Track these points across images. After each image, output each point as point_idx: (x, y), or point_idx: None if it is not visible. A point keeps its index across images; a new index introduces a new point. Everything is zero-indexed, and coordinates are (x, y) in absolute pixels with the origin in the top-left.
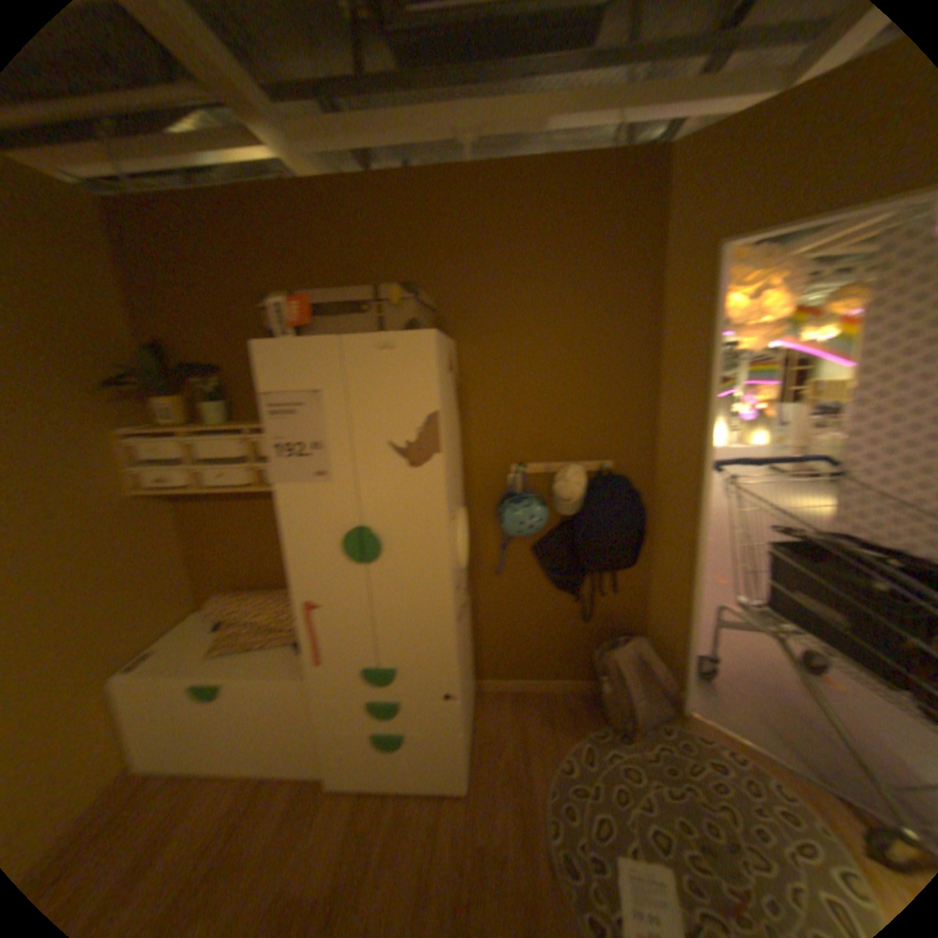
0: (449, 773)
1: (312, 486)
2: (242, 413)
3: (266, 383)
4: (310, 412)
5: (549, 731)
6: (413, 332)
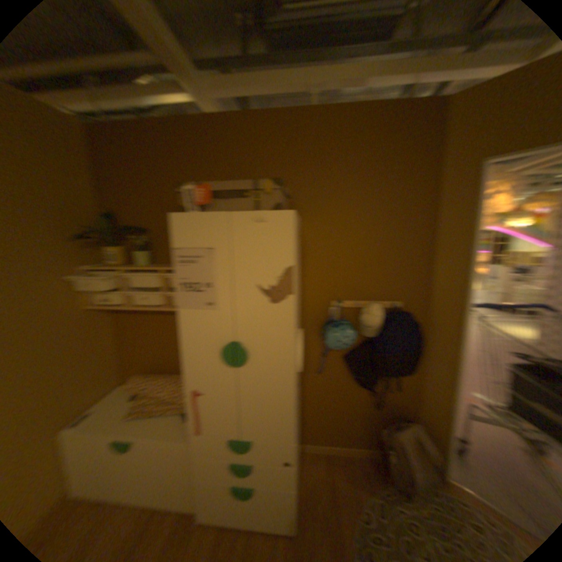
0: (284, 518)
1: (203, 312)
2: (159, 258)
3: (177, 241)
4: (206, 262)
5: (351, 487)
6: (279, 211)
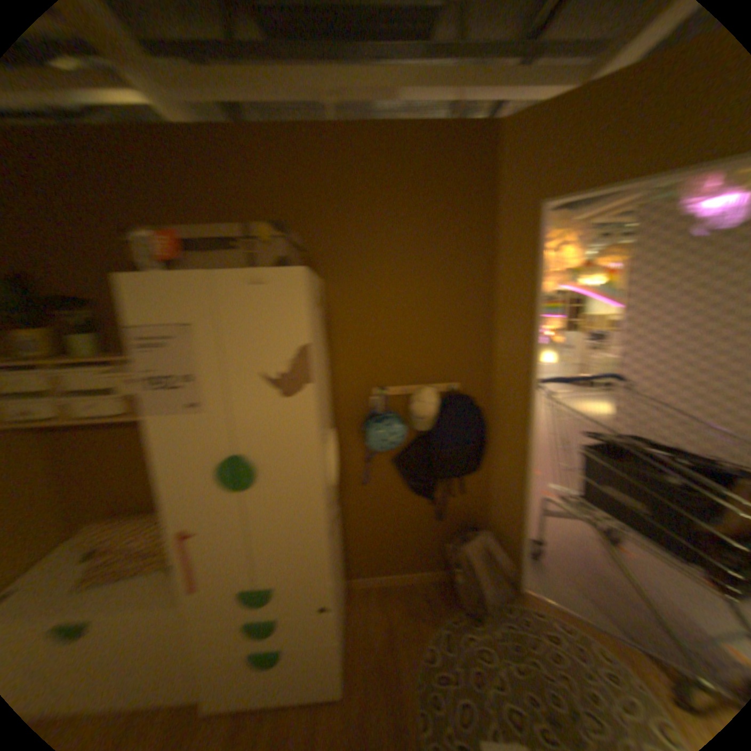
0: (324, 680)
1: (181, 418)
2: (111, 344)
3: (129, 316)
4: (178, 345)
5: (412, 621)
6: (282, 268)
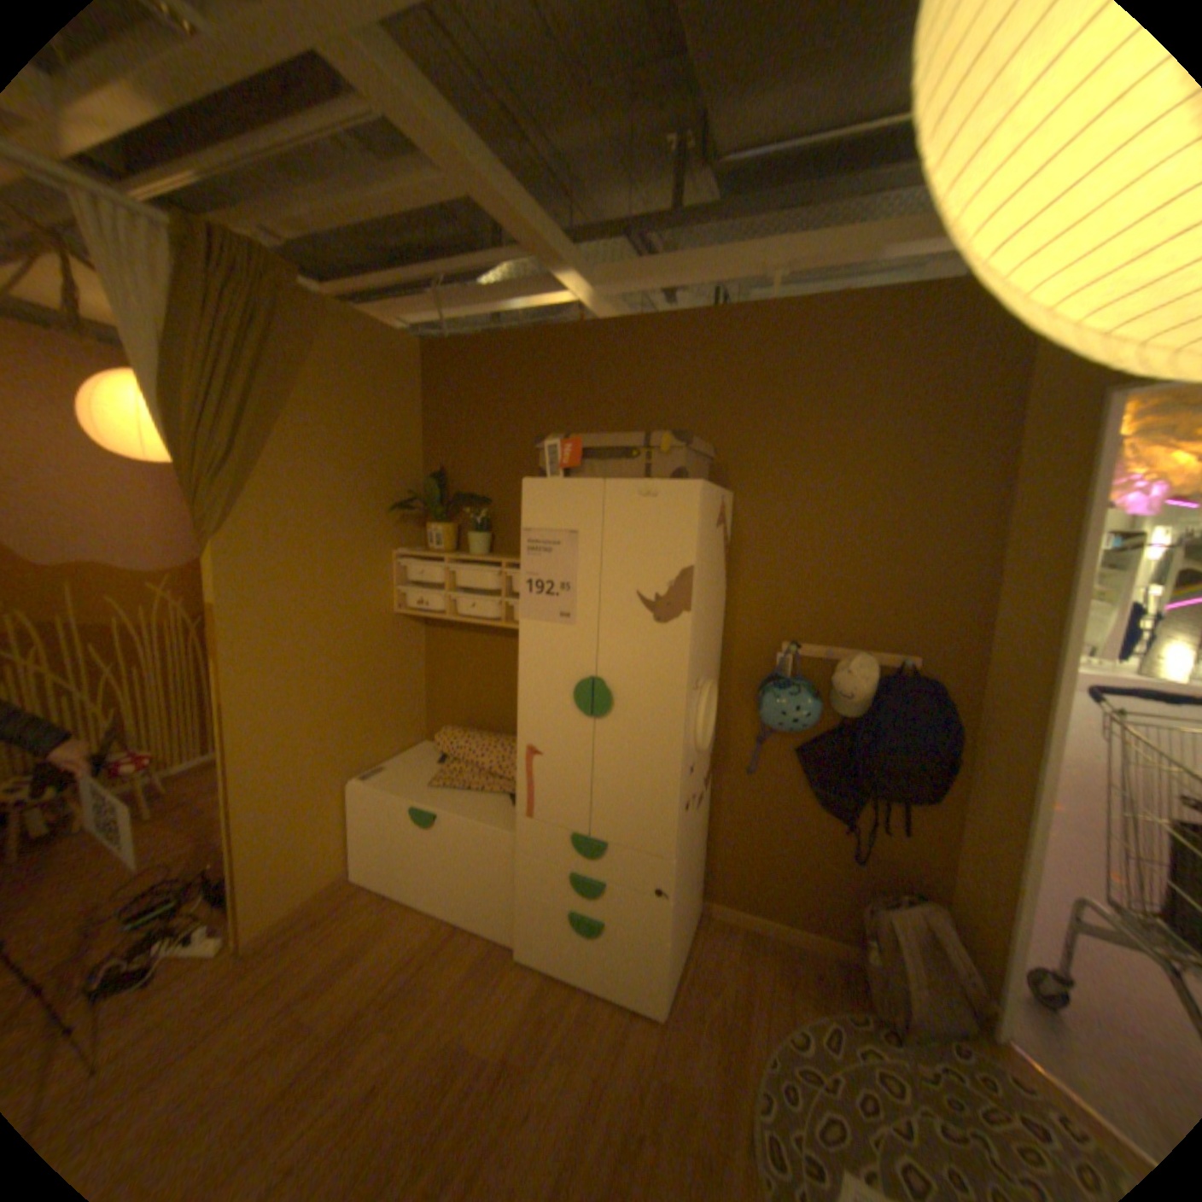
0: (651, 988)
1: (557, 627)
2: (506, 547)
3: (532, 520)
4: (568, 552)
5: (789, 992)
6: (680, 482)
